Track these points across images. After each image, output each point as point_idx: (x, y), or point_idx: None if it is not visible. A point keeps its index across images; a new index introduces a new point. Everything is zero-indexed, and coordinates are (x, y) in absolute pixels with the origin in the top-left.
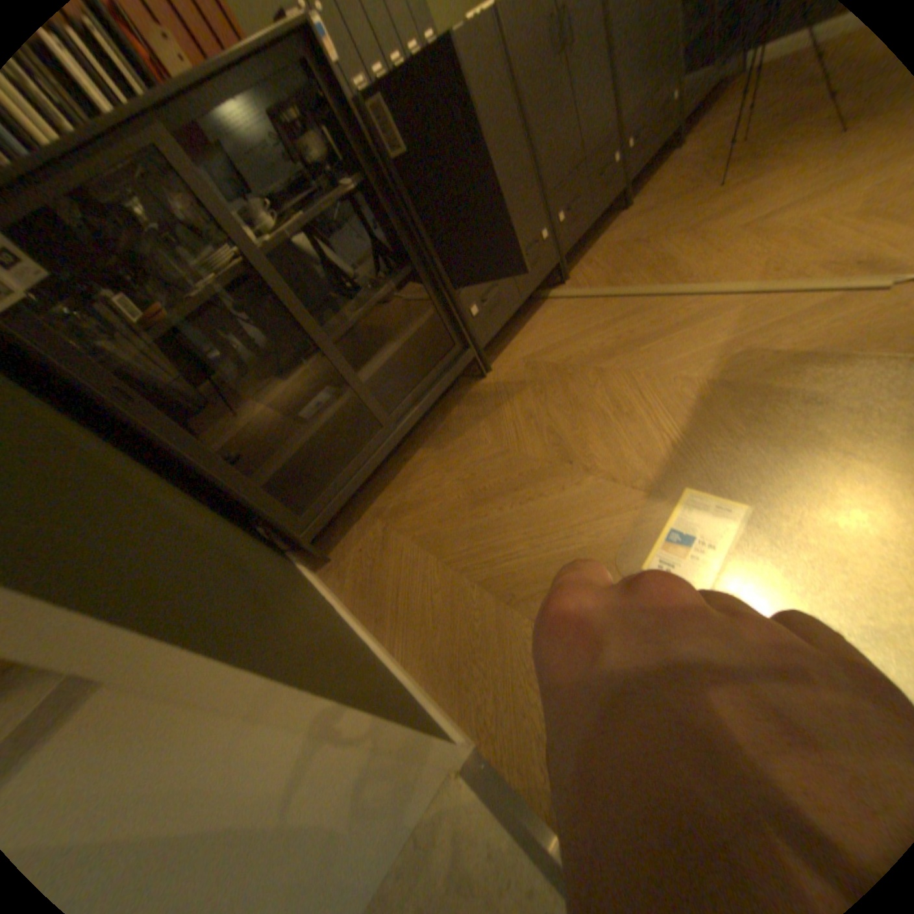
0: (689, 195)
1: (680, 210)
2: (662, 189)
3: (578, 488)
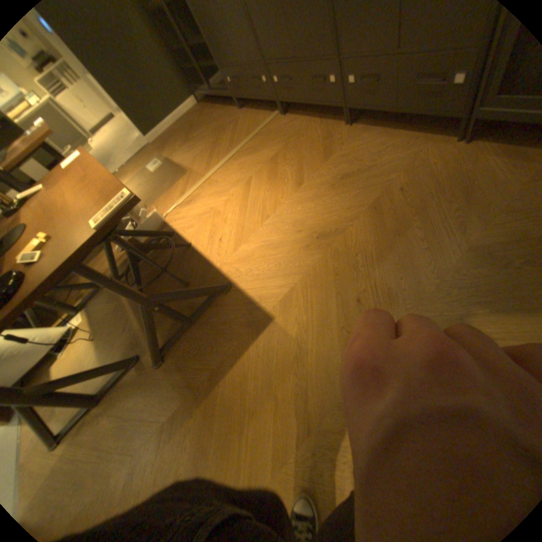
0: (317, 154)
1: (302, 152)
2: (352, 139)
3: (177, 145)
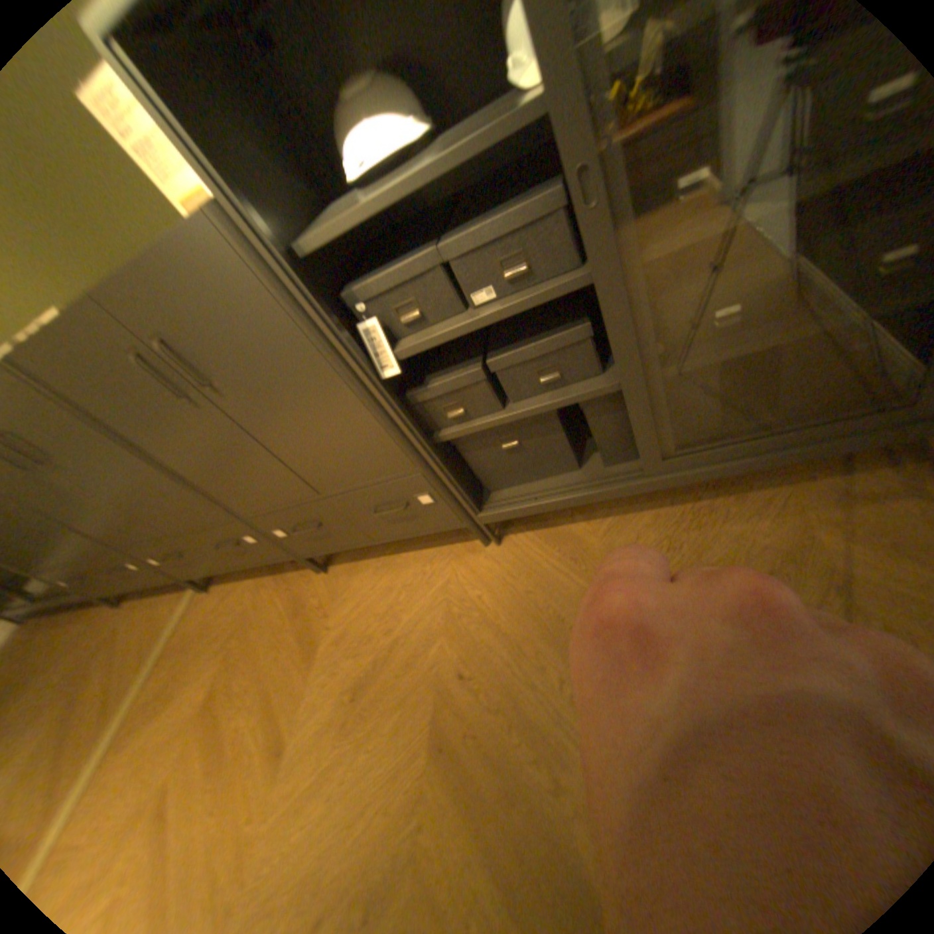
0: (291, 659)
1: (260, 664)
2: (340, 599)
3: None
